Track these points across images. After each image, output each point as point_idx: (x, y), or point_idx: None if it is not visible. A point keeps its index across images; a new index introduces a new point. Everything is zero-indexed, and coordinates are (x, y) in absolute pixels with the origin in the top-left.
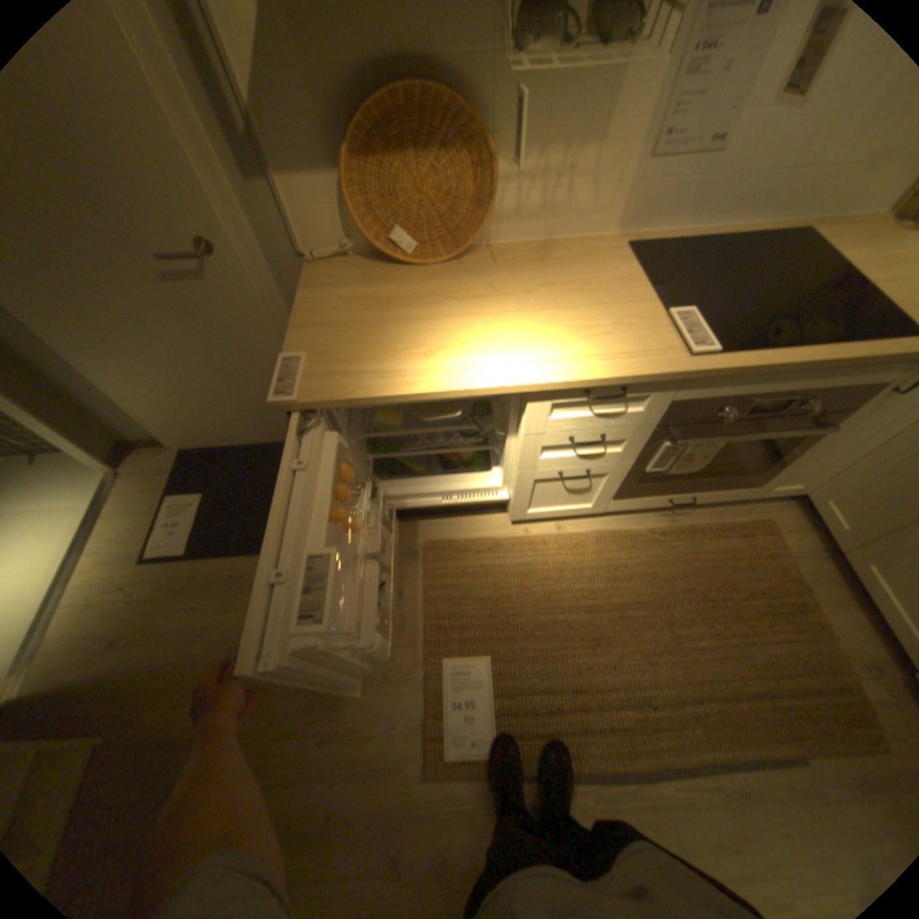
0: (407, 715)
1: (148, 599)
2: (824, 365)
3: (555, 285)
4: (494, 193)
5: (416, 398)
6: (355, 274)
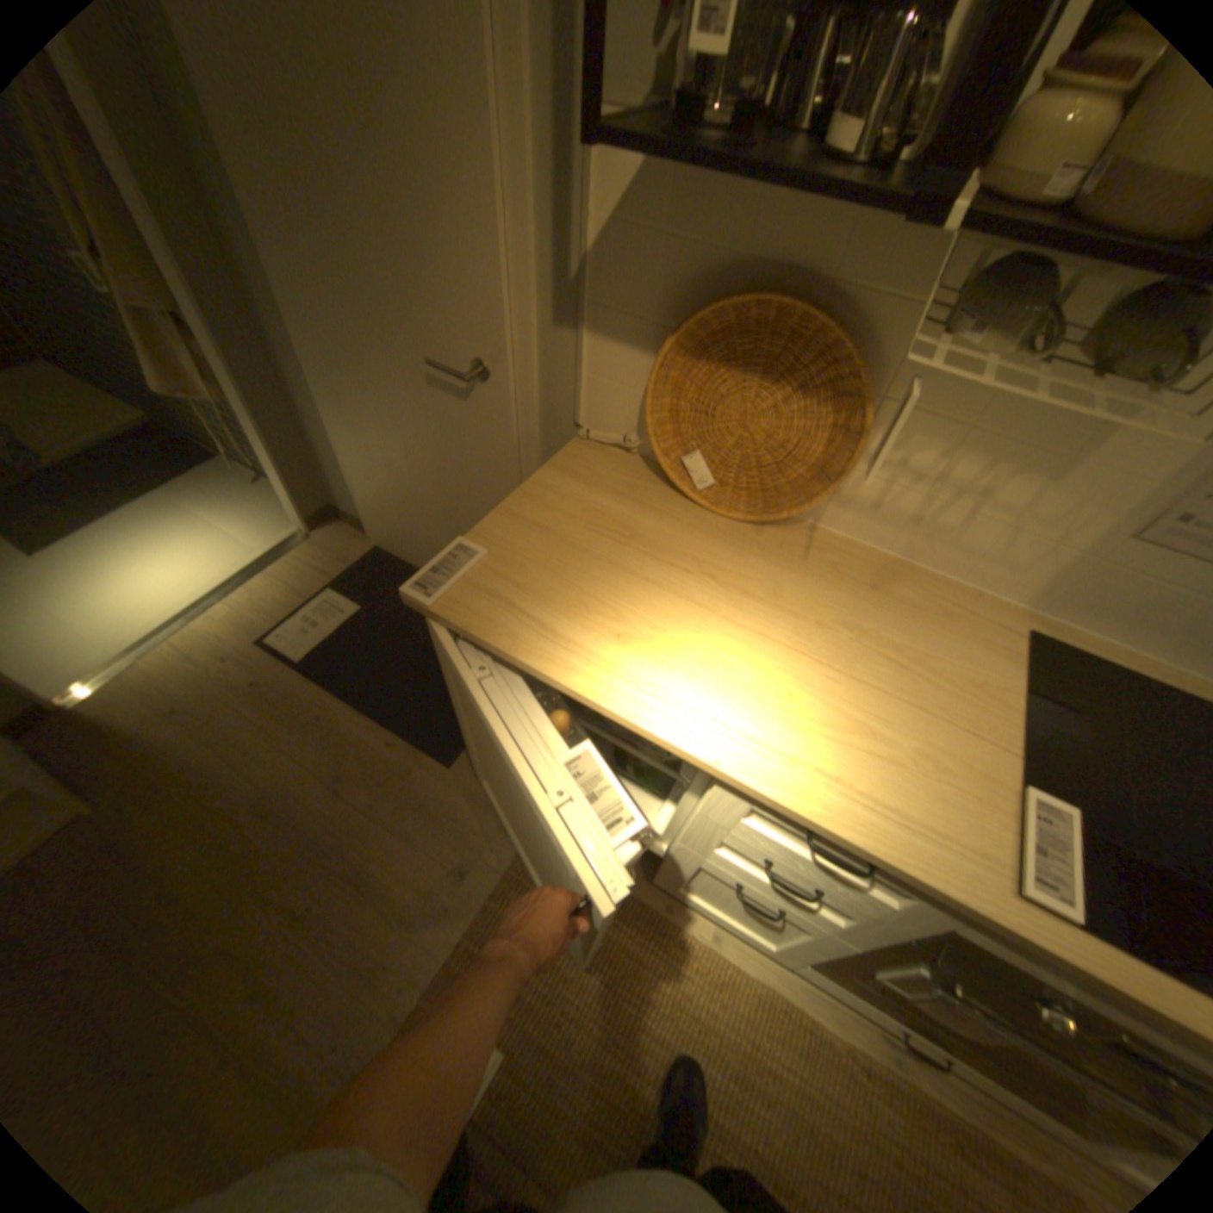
0: (359, 1050)
1: (234, 690)
2: None
3: (869, 638)
4: (846, 475)
5: (568, 689)
6: (619, 480)
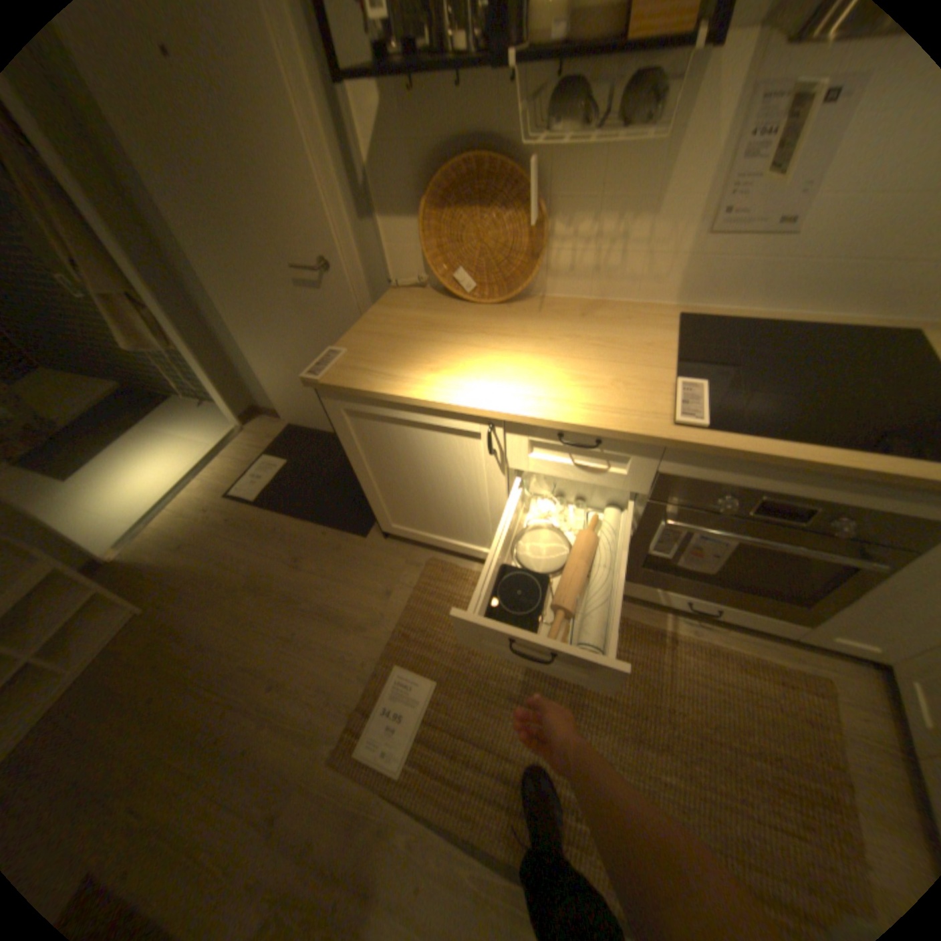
0: (343, 701)
1: (215, 525)
2: (844, 474)
3: (580, 338)
4: (542, 249)
5: (406, 402)
6: (419, 301)
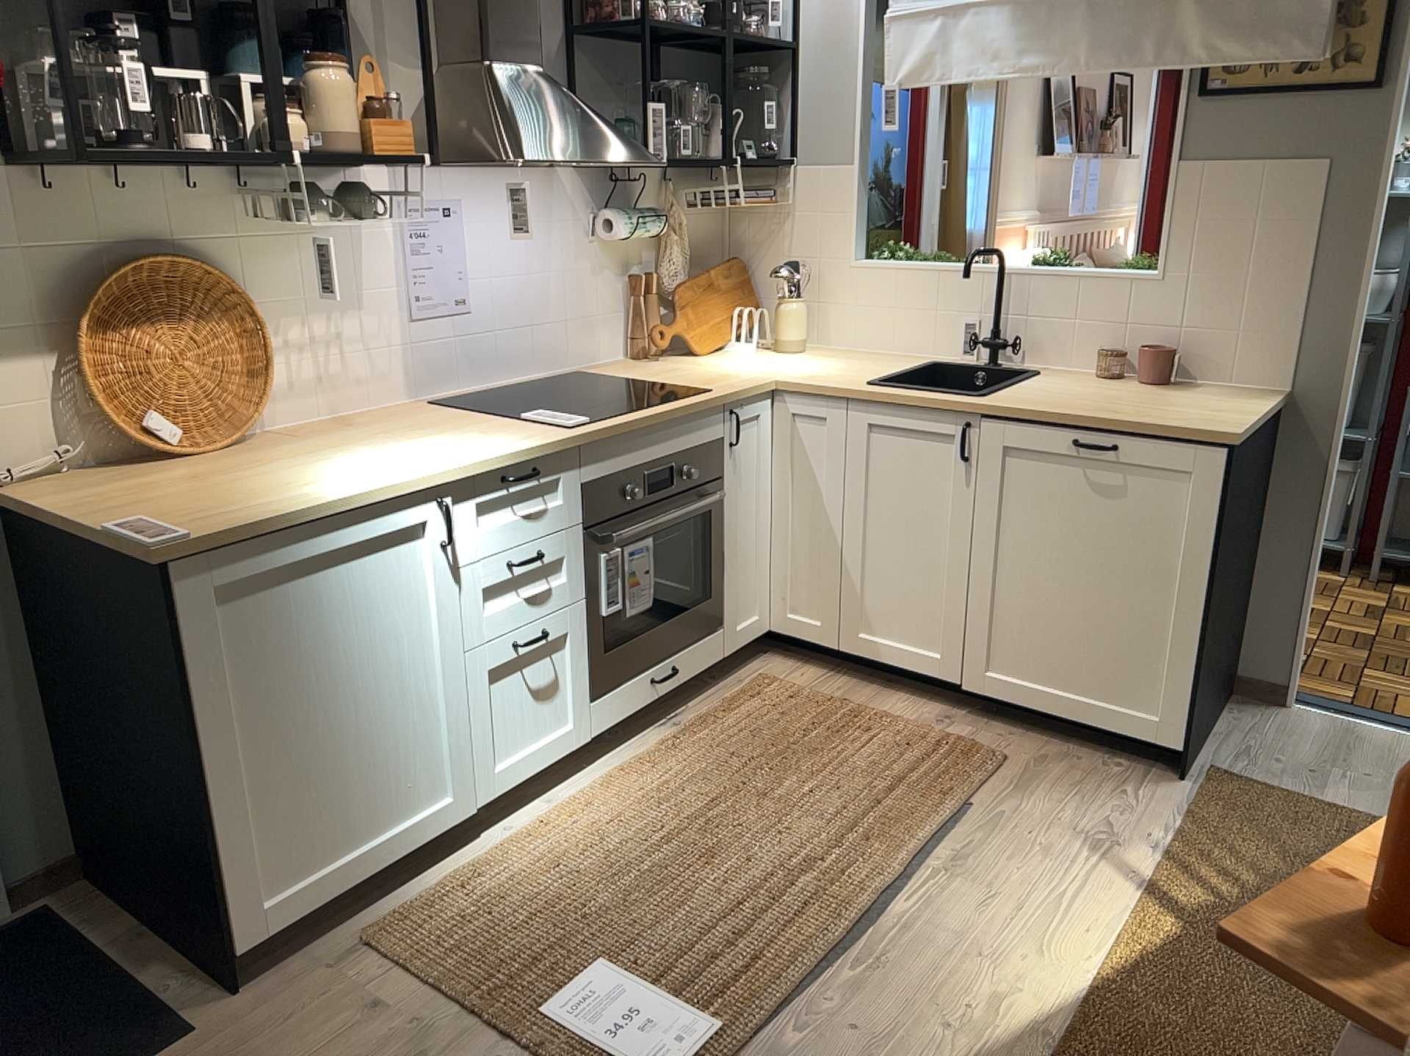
0: None
1: None
2: (671, 420)
3: (391, 433)
4: (274, 362)
5: (334, 517)
6: (107, 480)
